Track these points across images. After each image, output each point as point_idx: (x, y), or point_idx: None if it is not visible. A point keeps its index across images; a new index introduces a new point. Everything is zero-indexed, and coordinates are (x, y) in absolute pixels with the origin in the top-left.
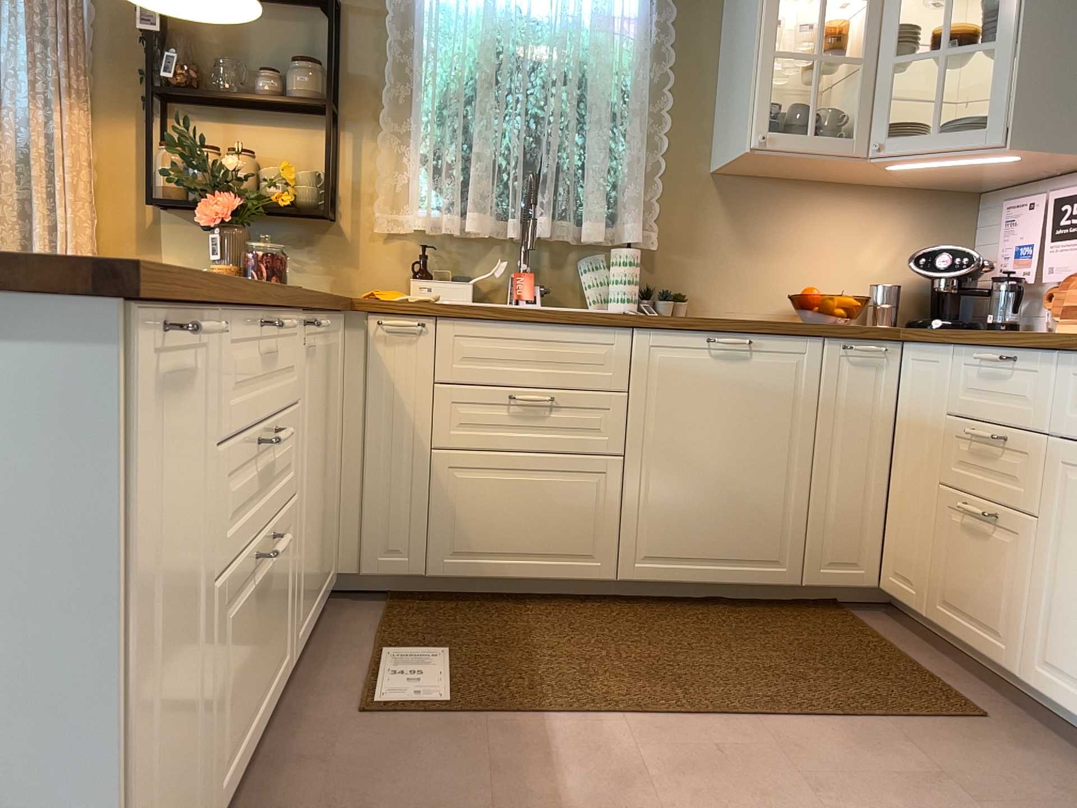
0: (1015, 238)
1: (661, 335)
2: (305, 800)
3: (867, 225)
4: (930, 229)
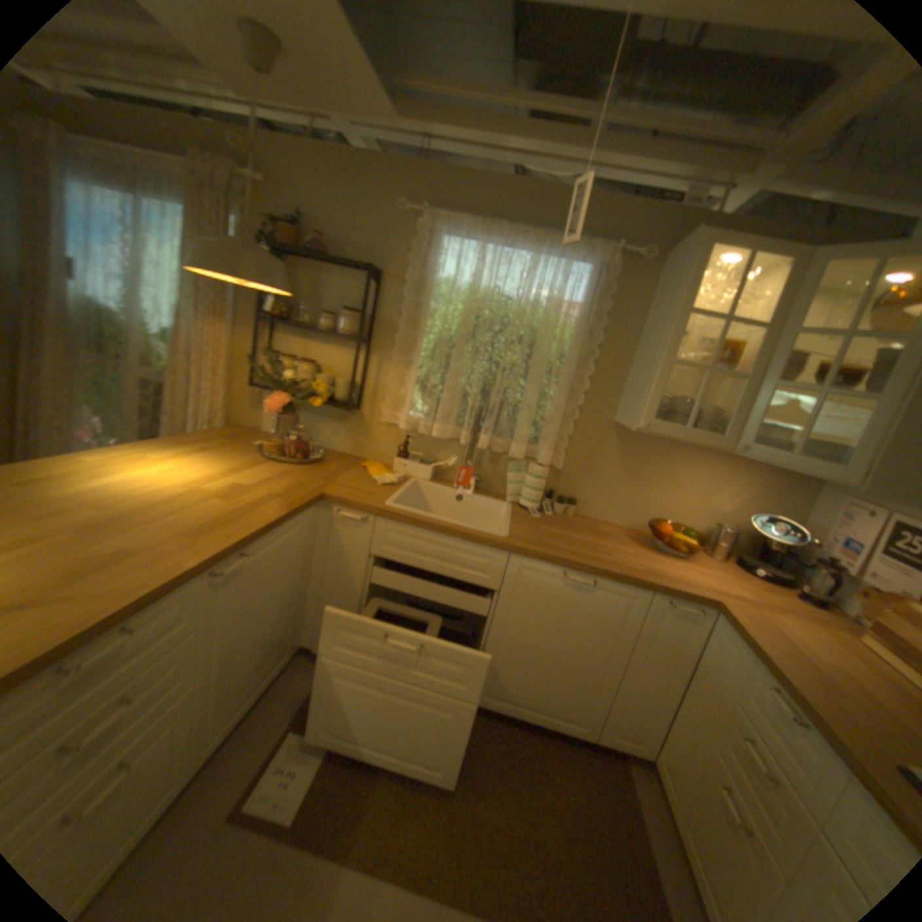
0: (849, 530)
1: (528, 562)
2: None
3: (726, 478)
4: (778, 491)
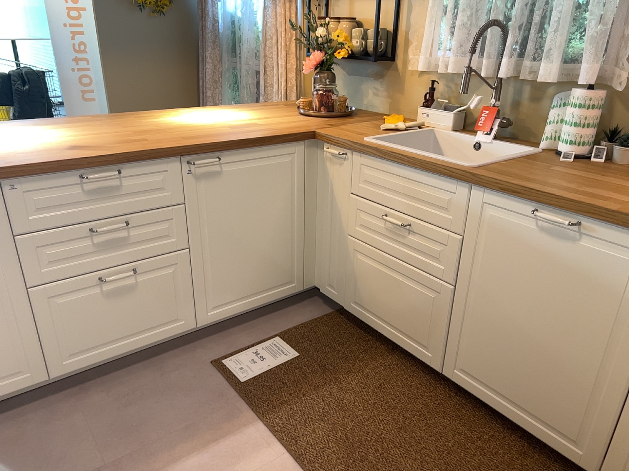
0: None
1: (491, 195)
2: (135, 385)
3: None
4: None
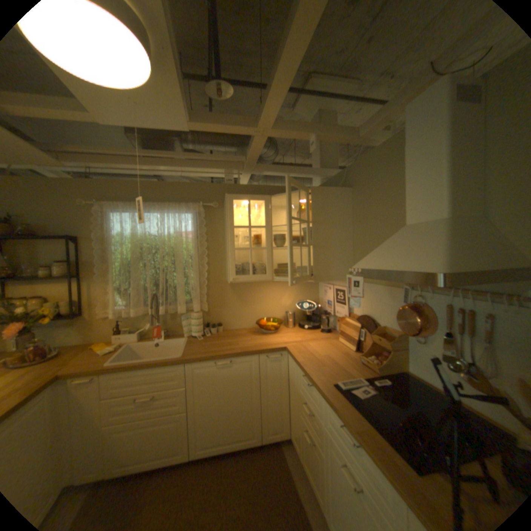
0: (327, 297)
1: (195, 364)
2: None
3: (282, 290)
4: (303, 289)
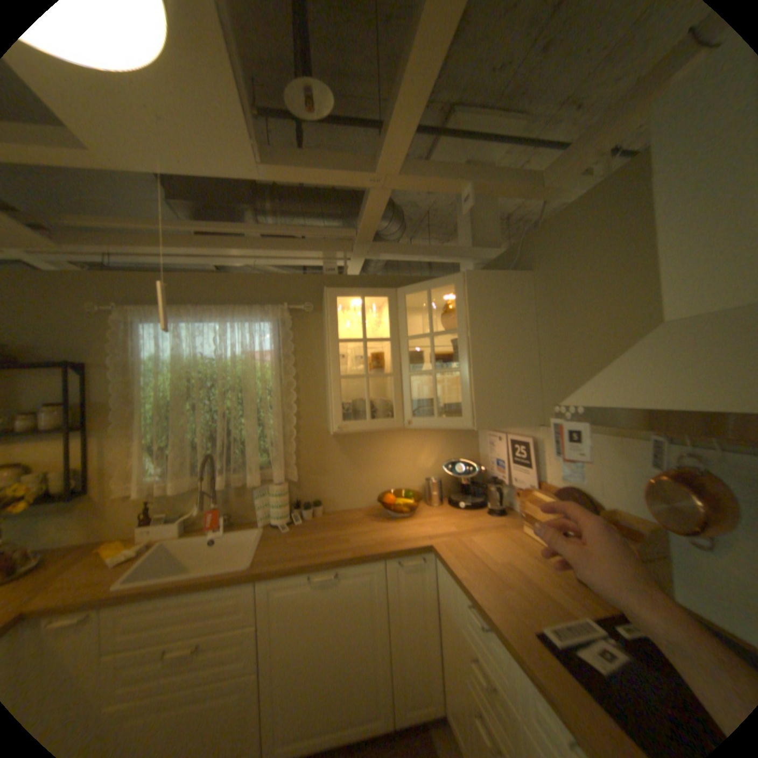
0: (495, 453)
1: (273, 582)
2: None
3: (420, 443)
4: (454, 440)
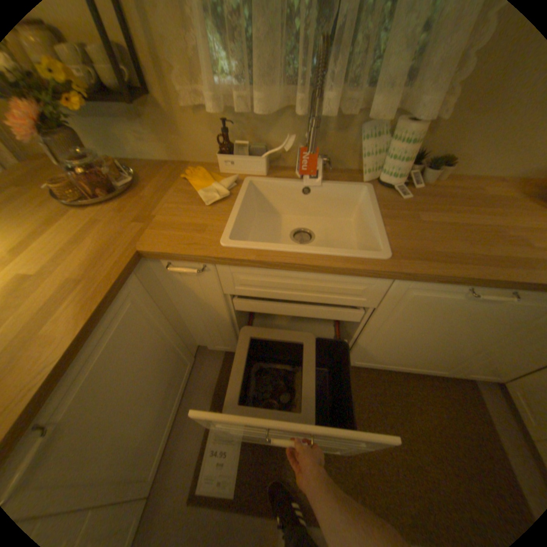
0: None
1: (423, 283)
2: None
3: None
4: None
